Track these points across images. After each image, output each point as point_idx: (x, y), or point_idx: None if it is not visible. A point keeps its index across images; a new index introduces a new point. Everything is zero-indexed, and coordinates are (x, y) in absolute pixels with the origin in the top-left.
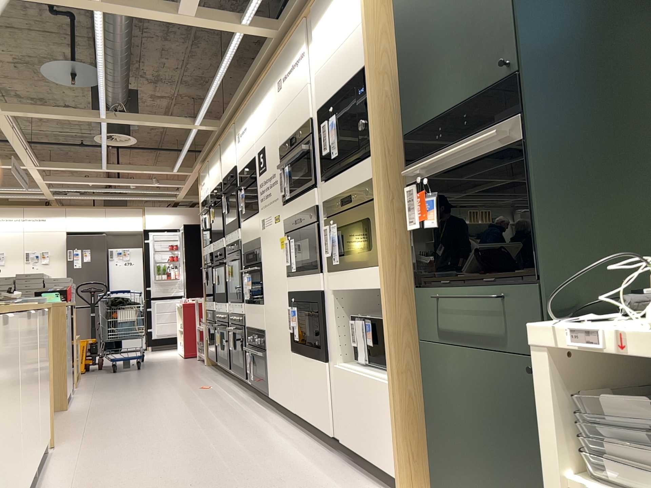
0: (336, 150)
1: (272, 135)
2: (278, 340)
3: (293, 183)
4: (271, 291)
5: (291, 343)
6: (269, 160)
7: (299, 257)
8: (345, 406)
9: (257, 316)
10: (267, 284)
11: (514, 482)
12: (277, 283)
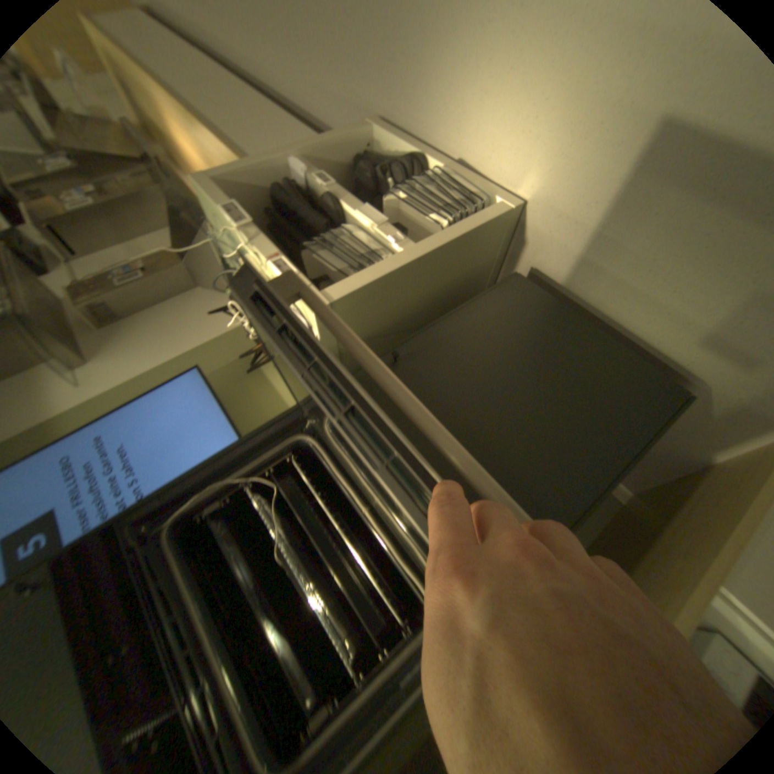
0: None
1: None
2: None
3: None
4: None
5: None
6: None
7: None
8: None
9: None
10: None
11: (529, 342)
12: None
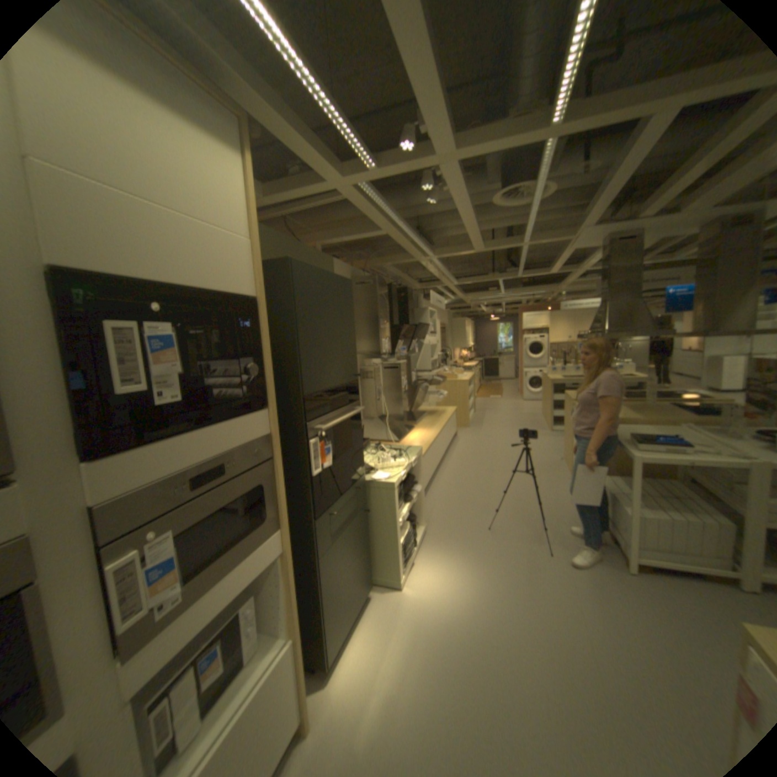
0: (168, 389)
1: None
2: None
3: None
4: None
5: None
6: None
7: None
8: None
9: None
10: None
11: (356, 578)
12: None
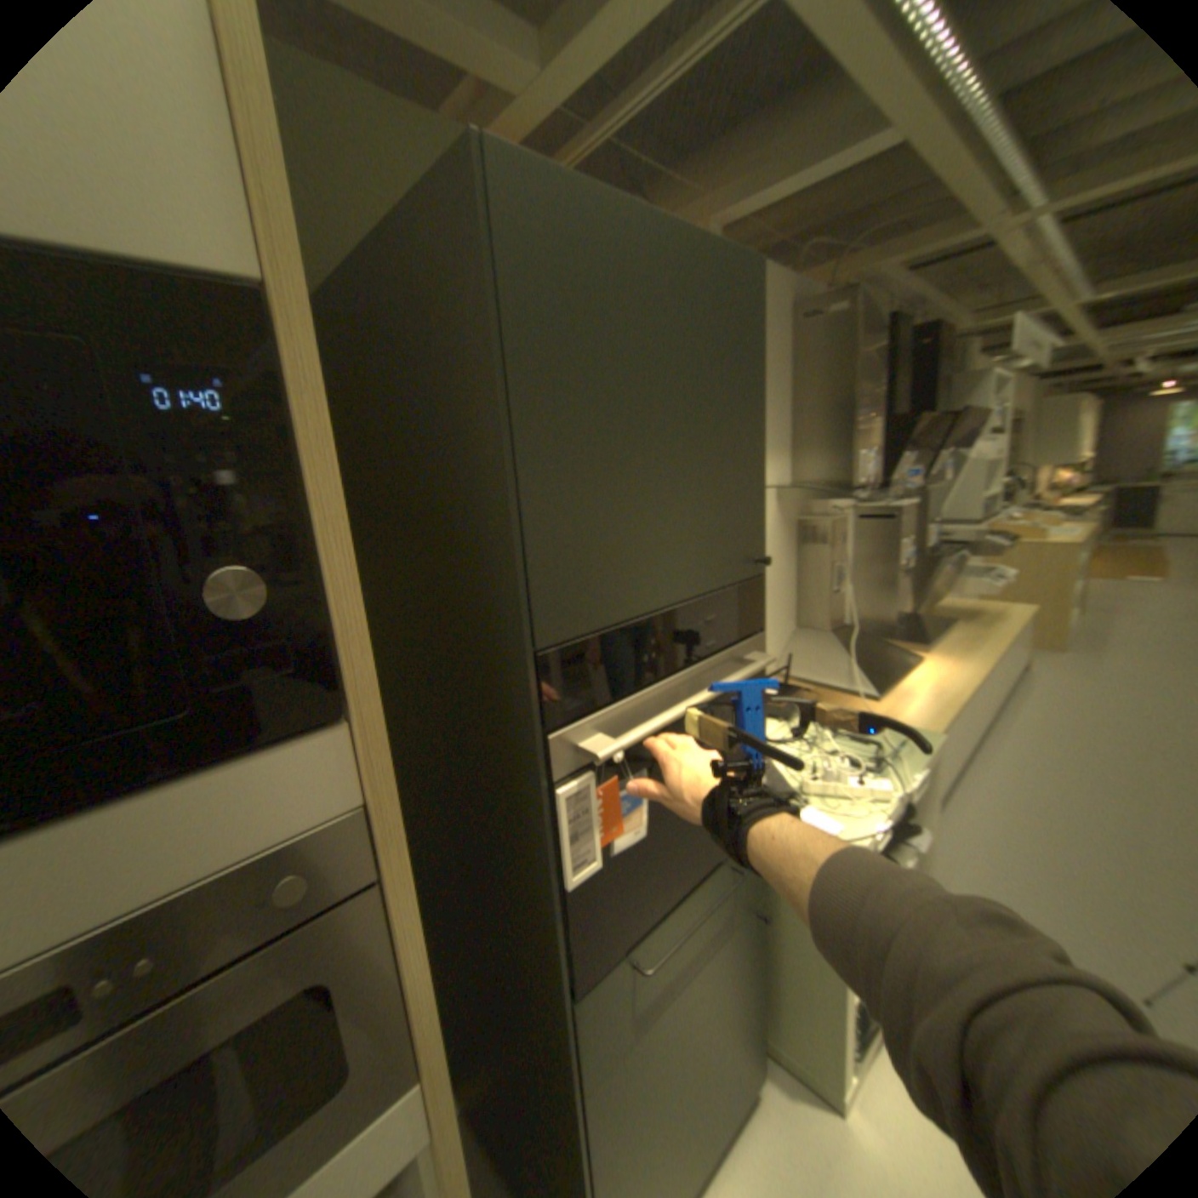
0: None
1: None
2: None
3: None
4: None
5: None
6: None
7: None
8: None
9: None
10: None
11: (718, 1081)
12: None
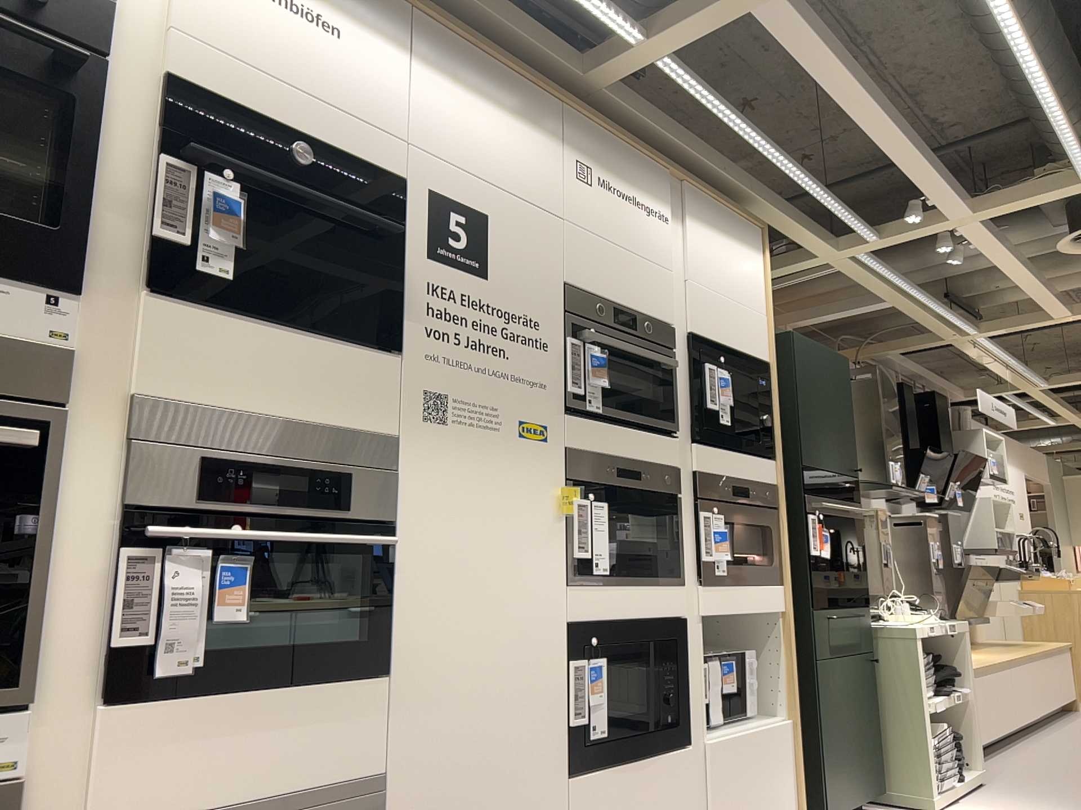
0: (725, 416)
1: (539, 233)
2: (496, 770)
3: (616, 393)
4: (468, 622)
5: (569, 753)
6: (509, 269)
7: (614, 545)
8: (726, 797)
9: (311, 733)
10: (435, 602)
11: (860, 745)
12: (514, 600)
